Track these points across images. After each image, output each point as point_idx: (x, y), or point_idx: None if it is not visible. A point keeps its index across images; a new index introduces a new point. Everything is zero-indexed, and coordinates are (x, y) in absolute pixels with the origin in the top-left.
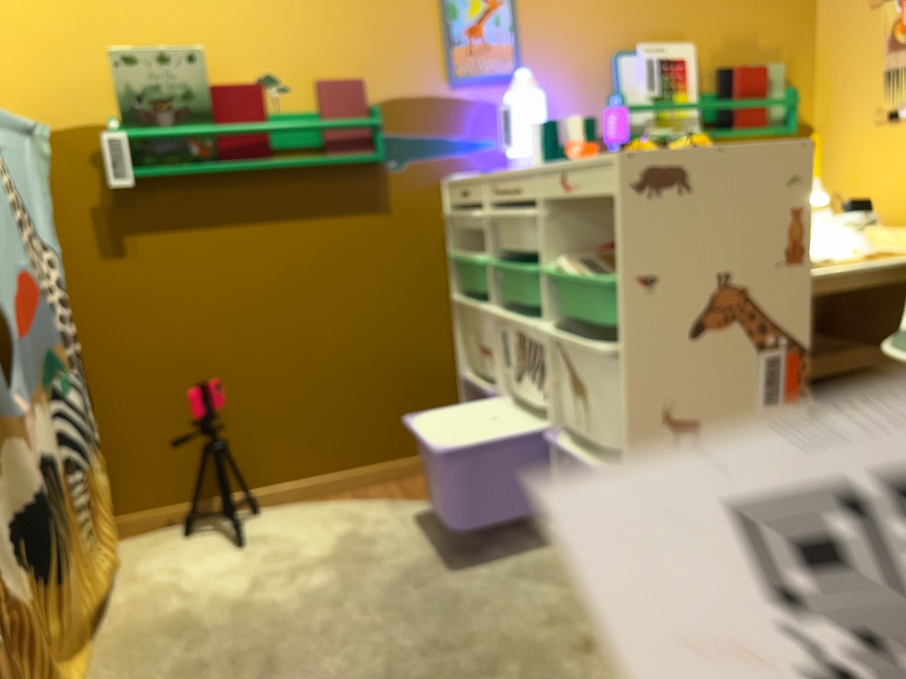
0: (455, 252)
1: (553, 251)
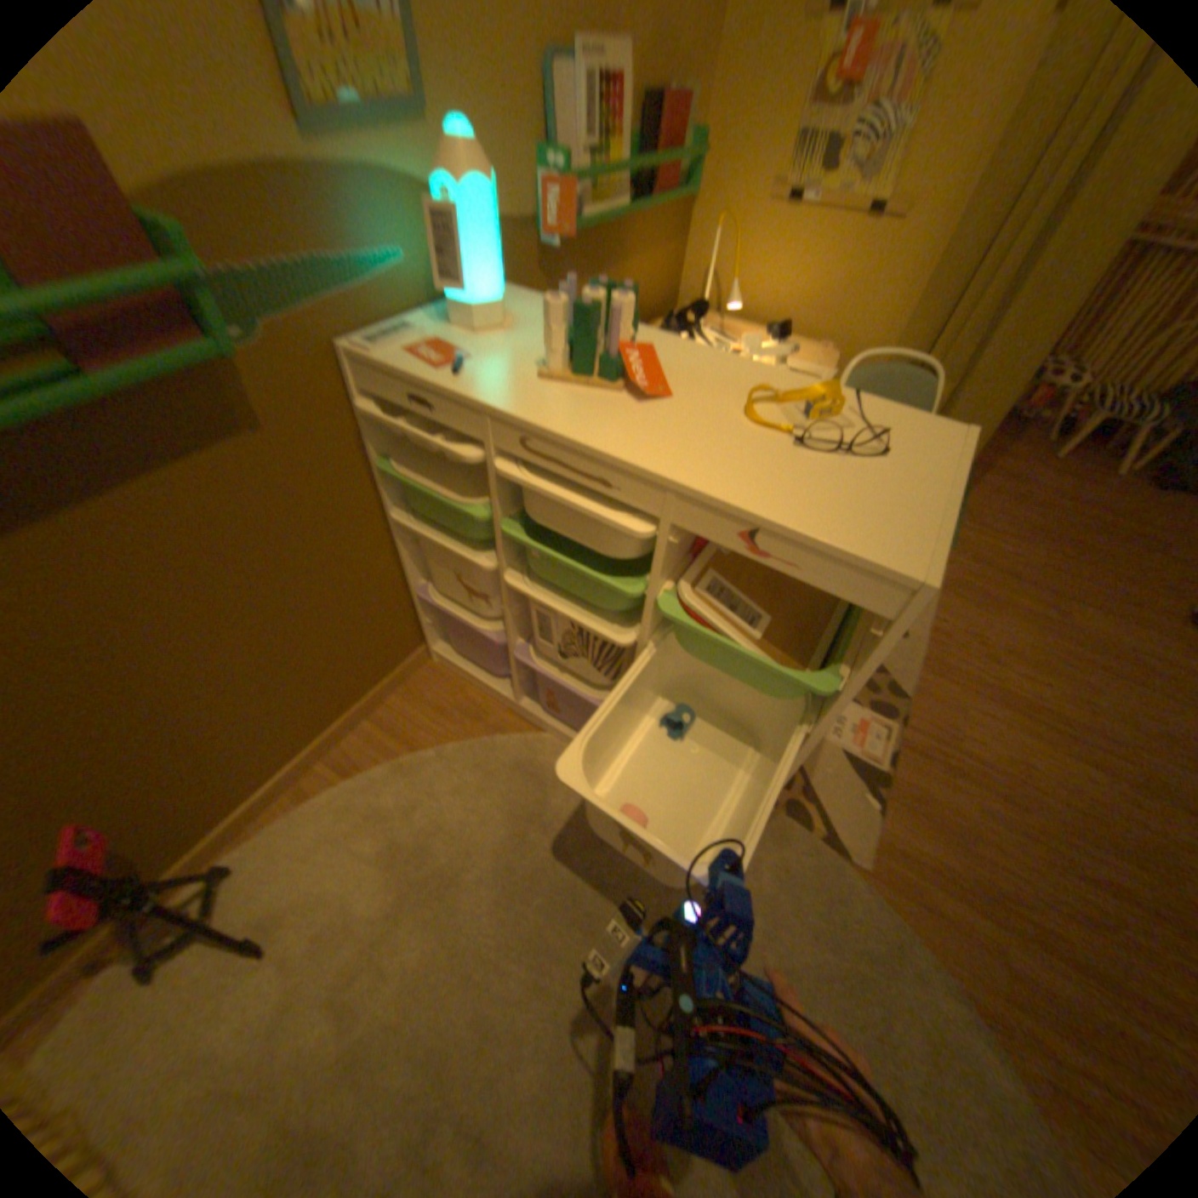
0: (382, 455)
1: (668, 566)
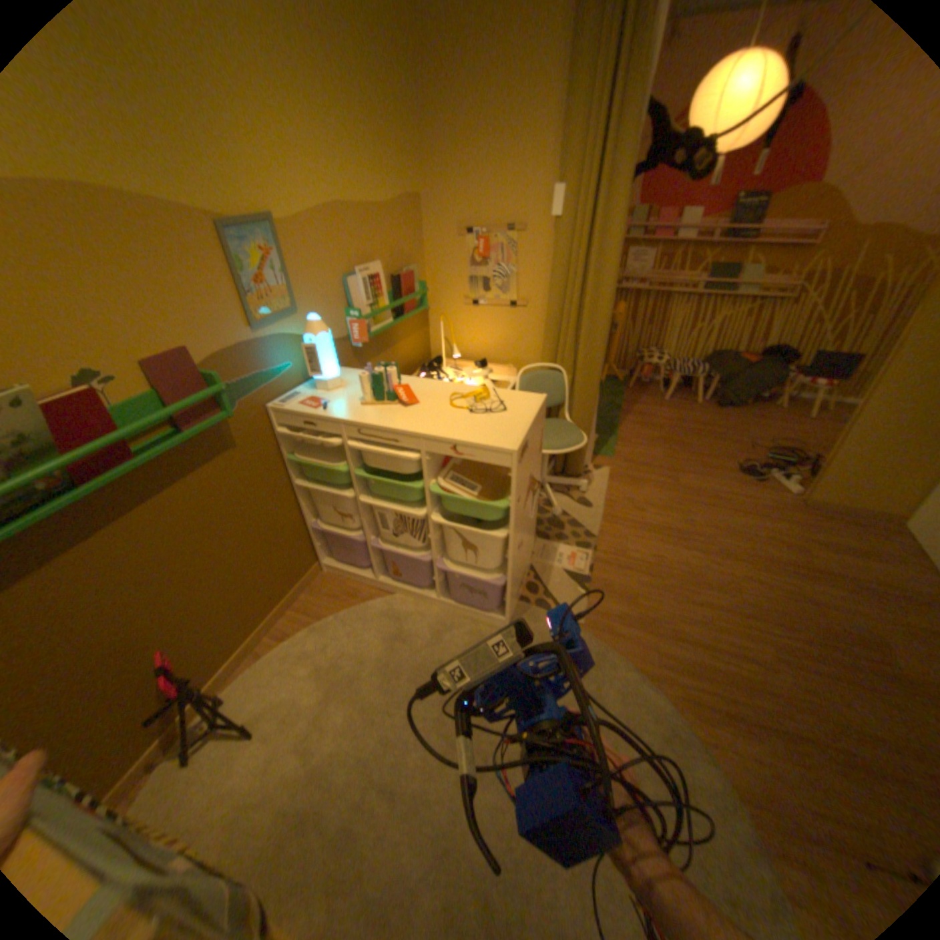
0: (290, 454)
1: (431, 473)
